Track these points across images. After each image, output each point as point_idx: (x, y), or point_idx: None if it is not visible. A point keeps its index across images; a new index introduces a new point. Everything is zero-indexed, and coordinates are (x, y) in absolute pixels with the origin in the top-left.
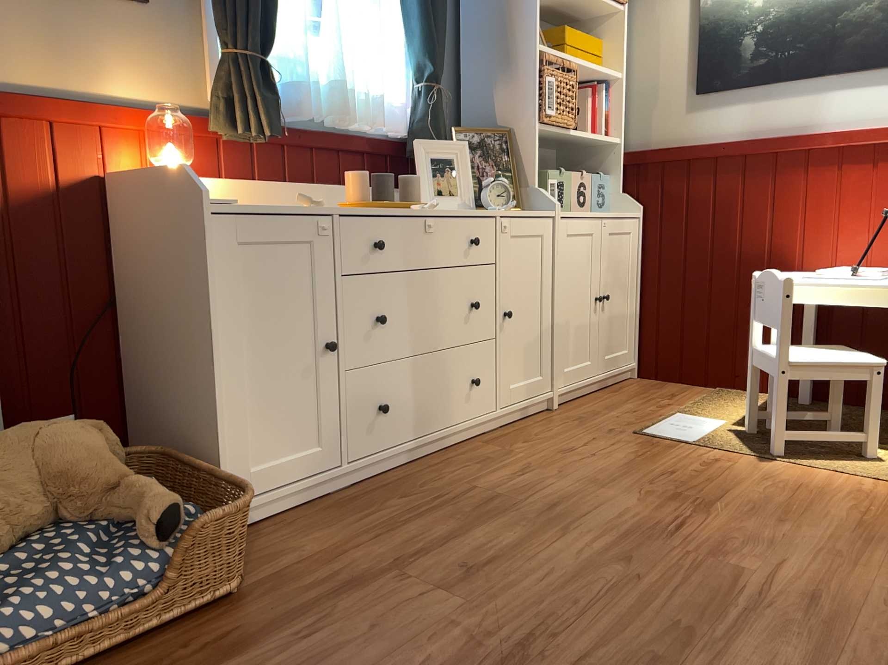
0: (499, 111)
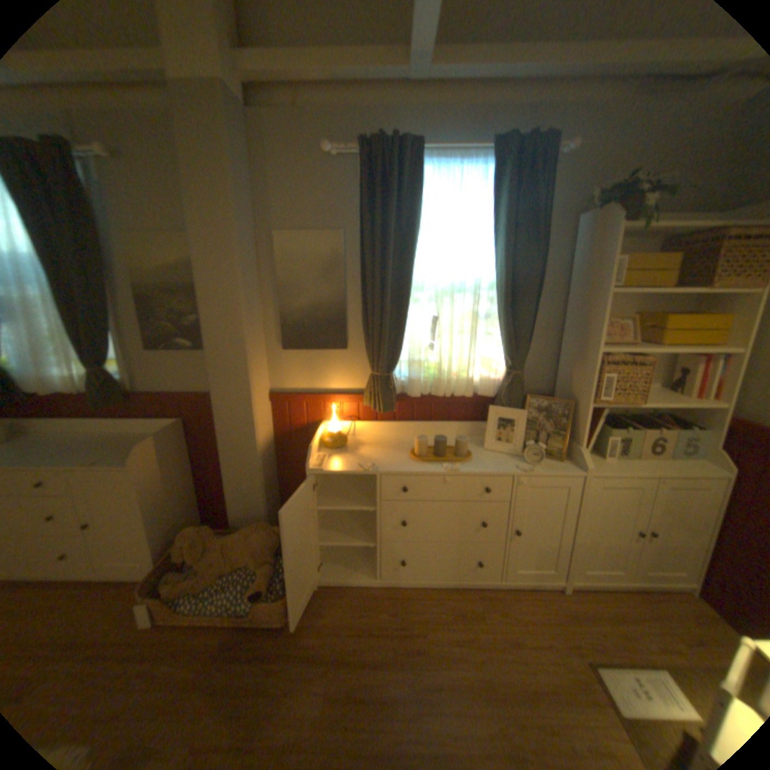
0: (574, 384)
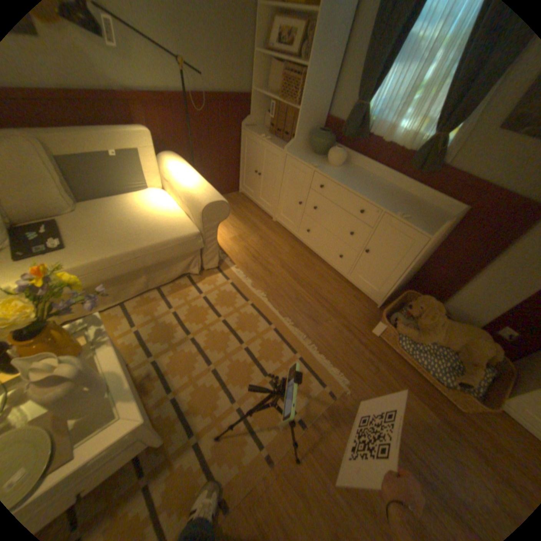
0: None
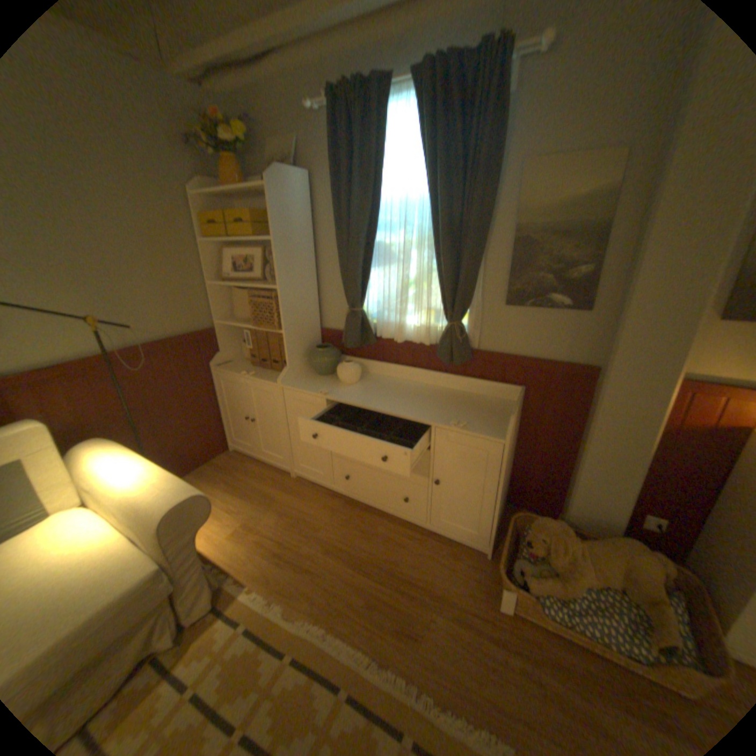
0: None
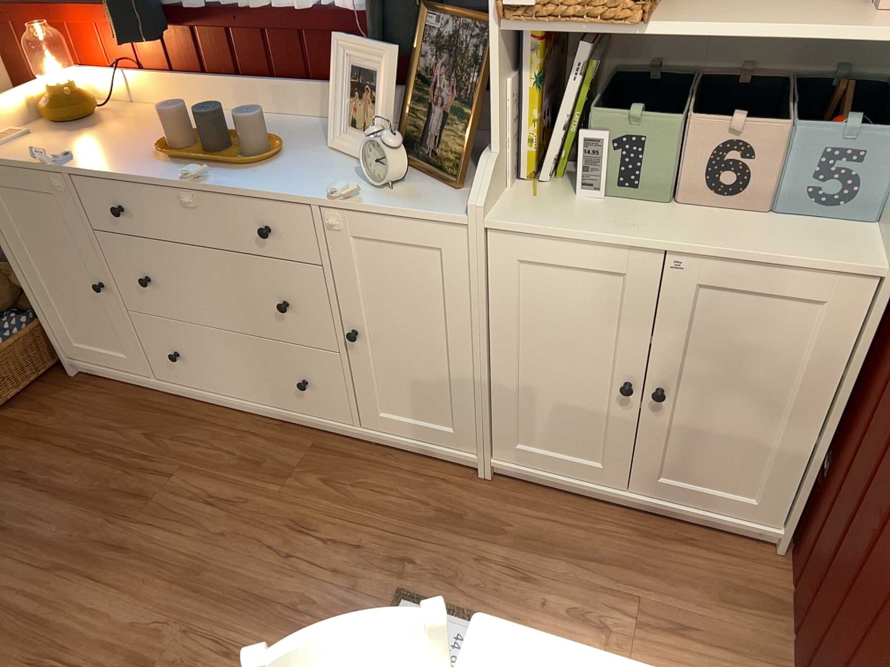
0: None
